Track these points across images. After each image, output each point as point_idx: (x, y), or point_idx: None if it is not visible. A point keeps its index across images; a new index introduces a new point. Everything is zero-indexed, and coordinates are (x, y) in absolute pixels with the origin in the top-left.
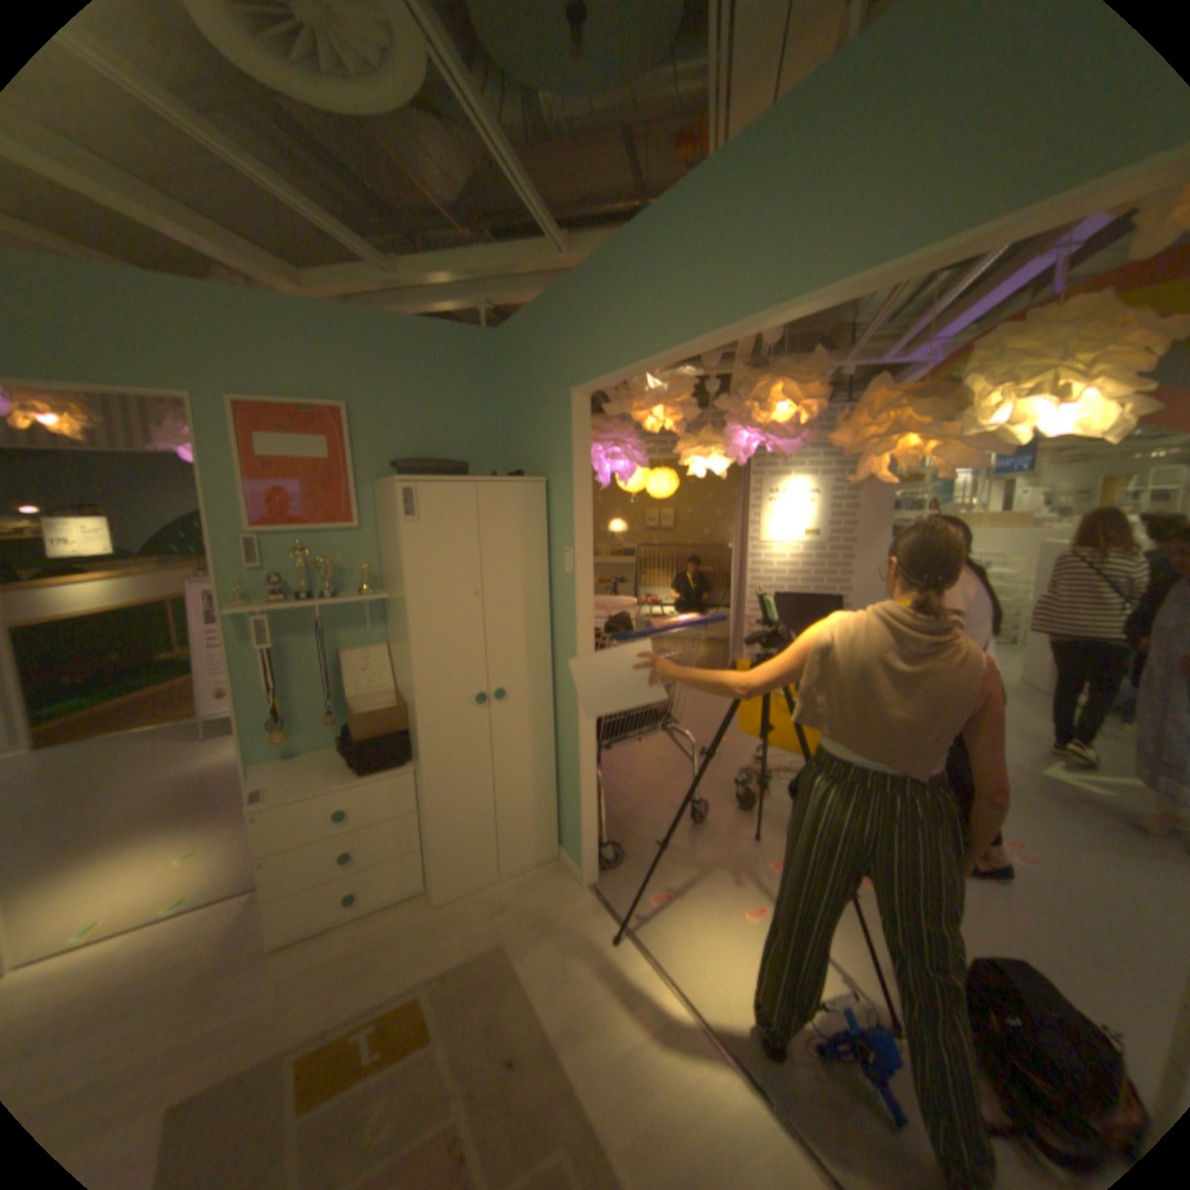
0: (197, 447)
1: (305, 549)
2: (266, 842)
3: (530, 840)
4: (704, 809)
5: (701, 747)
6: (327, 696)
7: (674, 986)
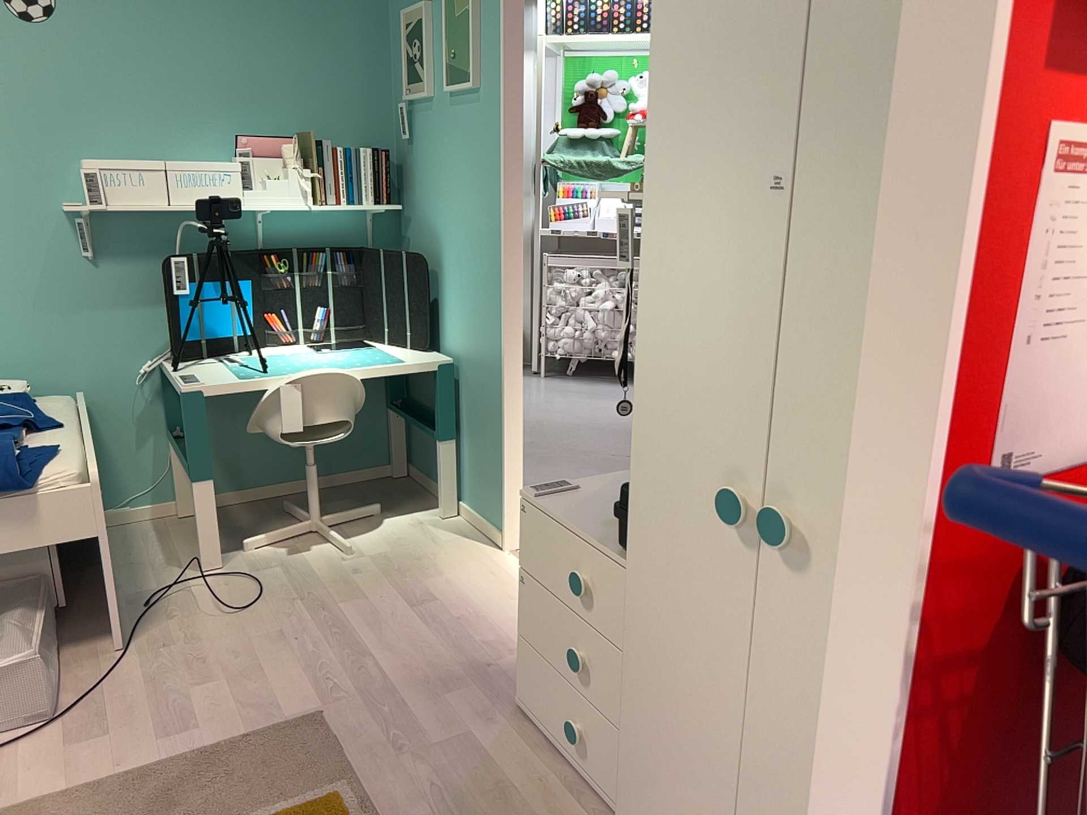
0: None
1: None
2: (530, 550)
3: None
4: None
5: None
6: None
7: None
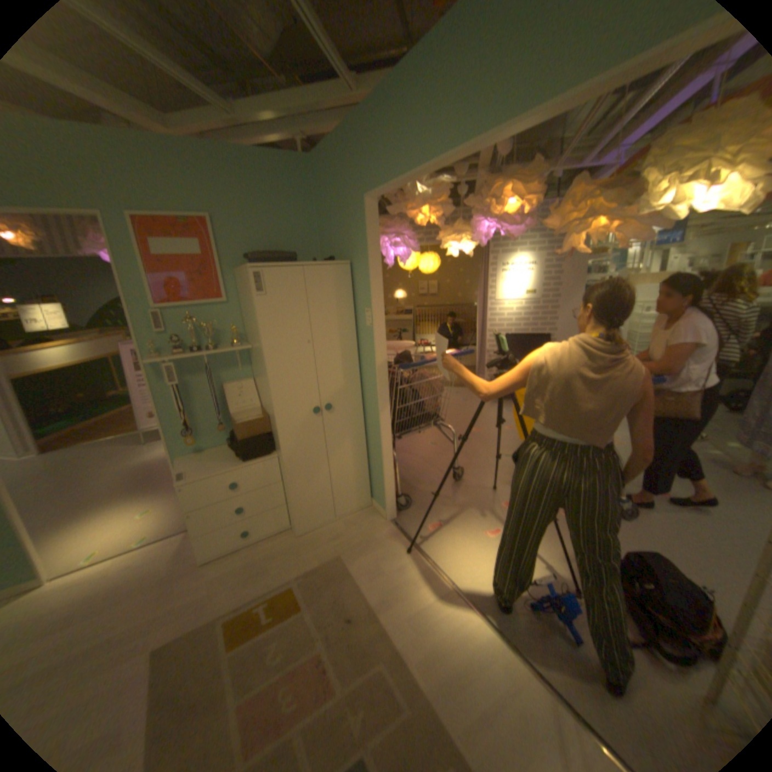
0: (110, 249)
1: (192, 317)
2: (190, 502)
3: (353, 495)
4: (461, 472)
5: (458, 434)
6: (218, 412)
7: (444, 574)
